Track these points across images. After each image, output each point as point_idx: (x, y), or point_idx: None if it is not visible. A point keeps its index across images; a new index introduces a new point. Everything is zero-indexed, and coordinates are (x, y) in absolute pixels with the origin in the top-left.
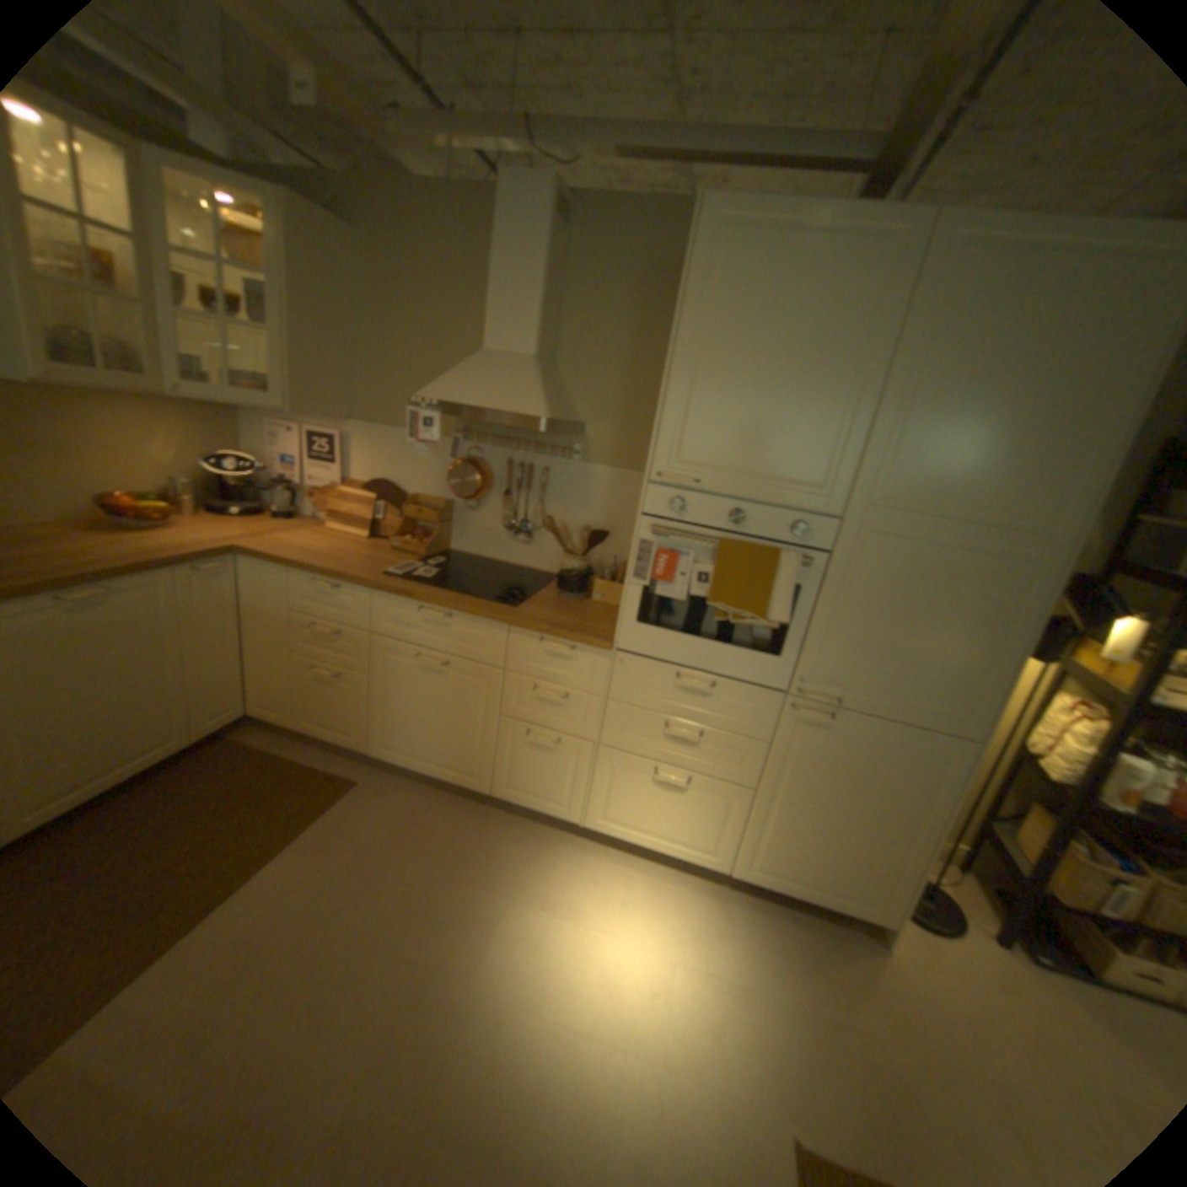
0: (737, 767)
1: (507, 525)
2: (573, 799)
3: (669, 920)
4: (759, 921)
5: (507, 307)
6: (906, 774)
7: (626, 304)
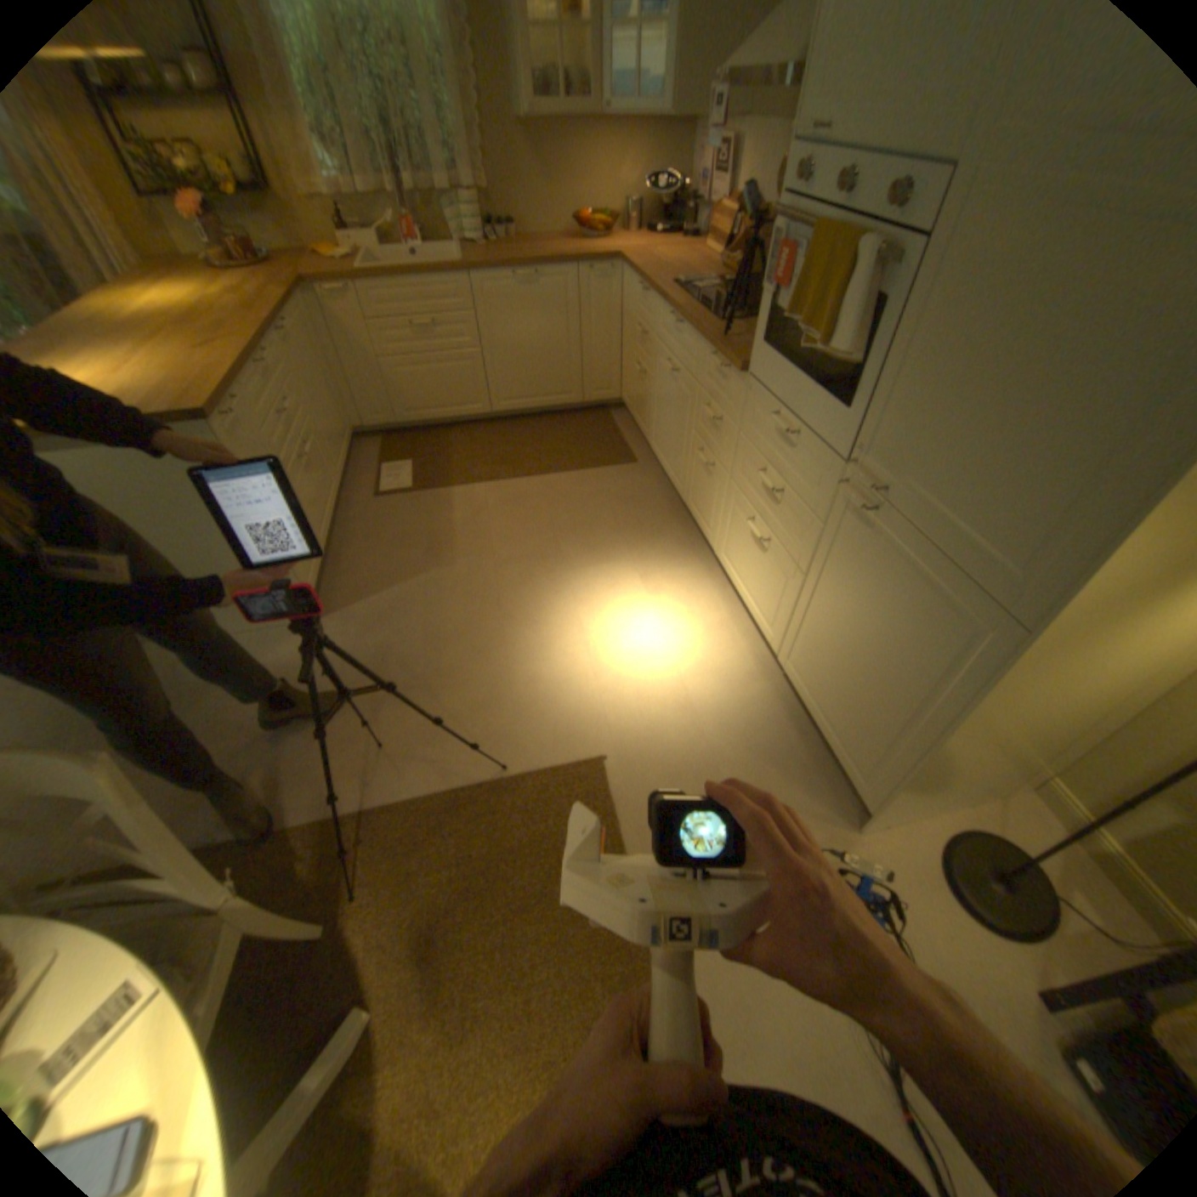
0: (796, 543)
1: None
2: (713, 526)
3: (704, 645)
4: (770, 706)
5: None
6: (921, 630)
7: None
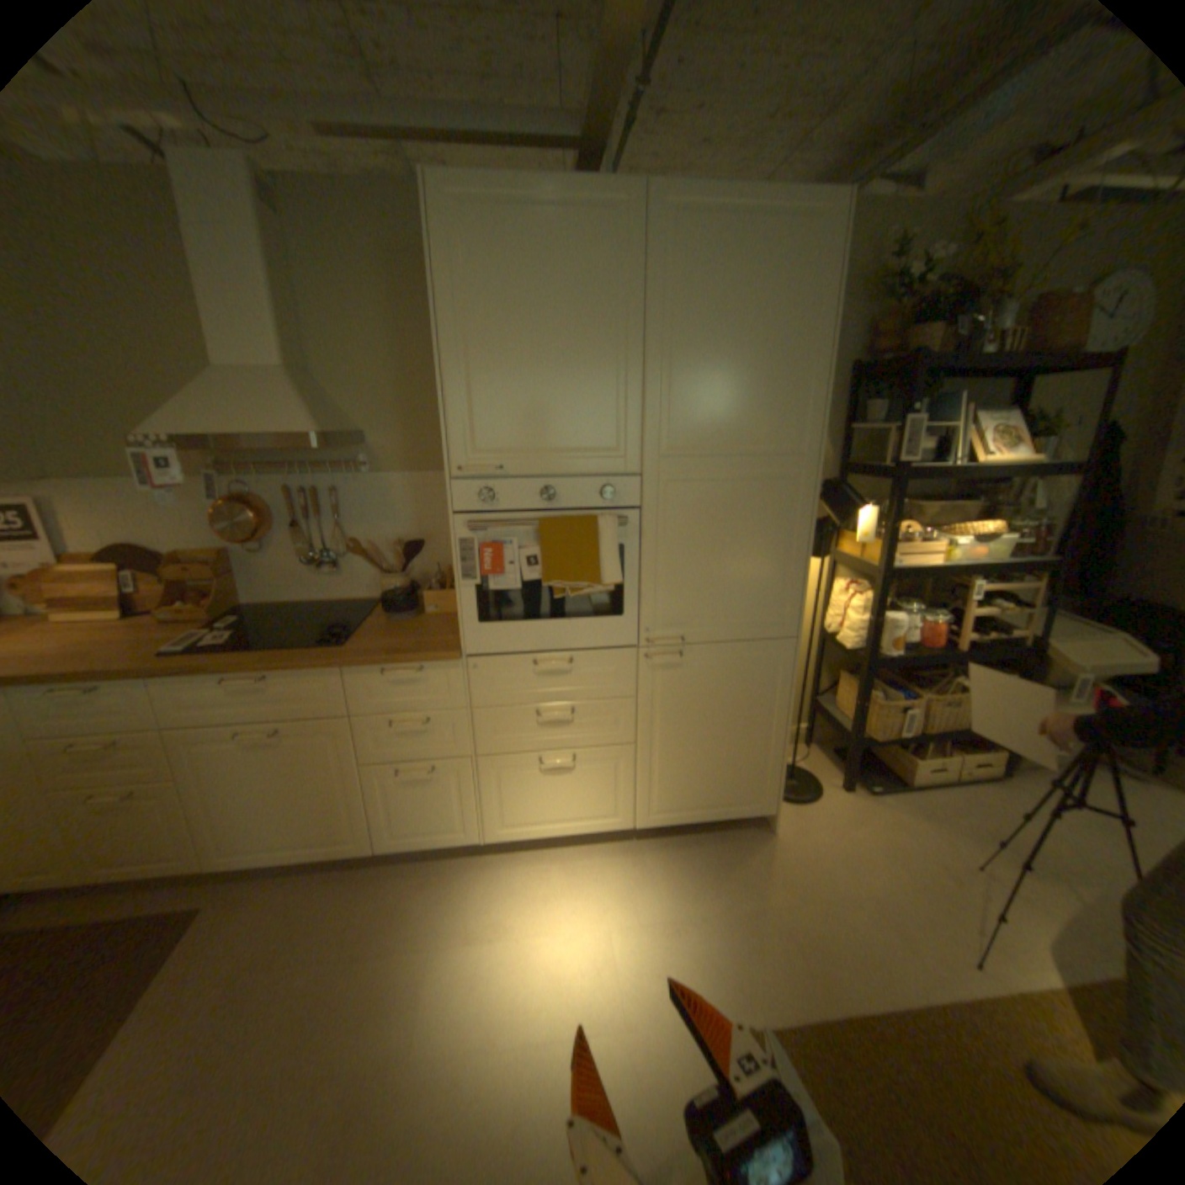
0: (613, 728)
1: (306, 559)
2: (467, 820)
3: (593, 893)
4: (669, 857)
5: (229, 311)
6: (749, 683)
7: (374, 296)
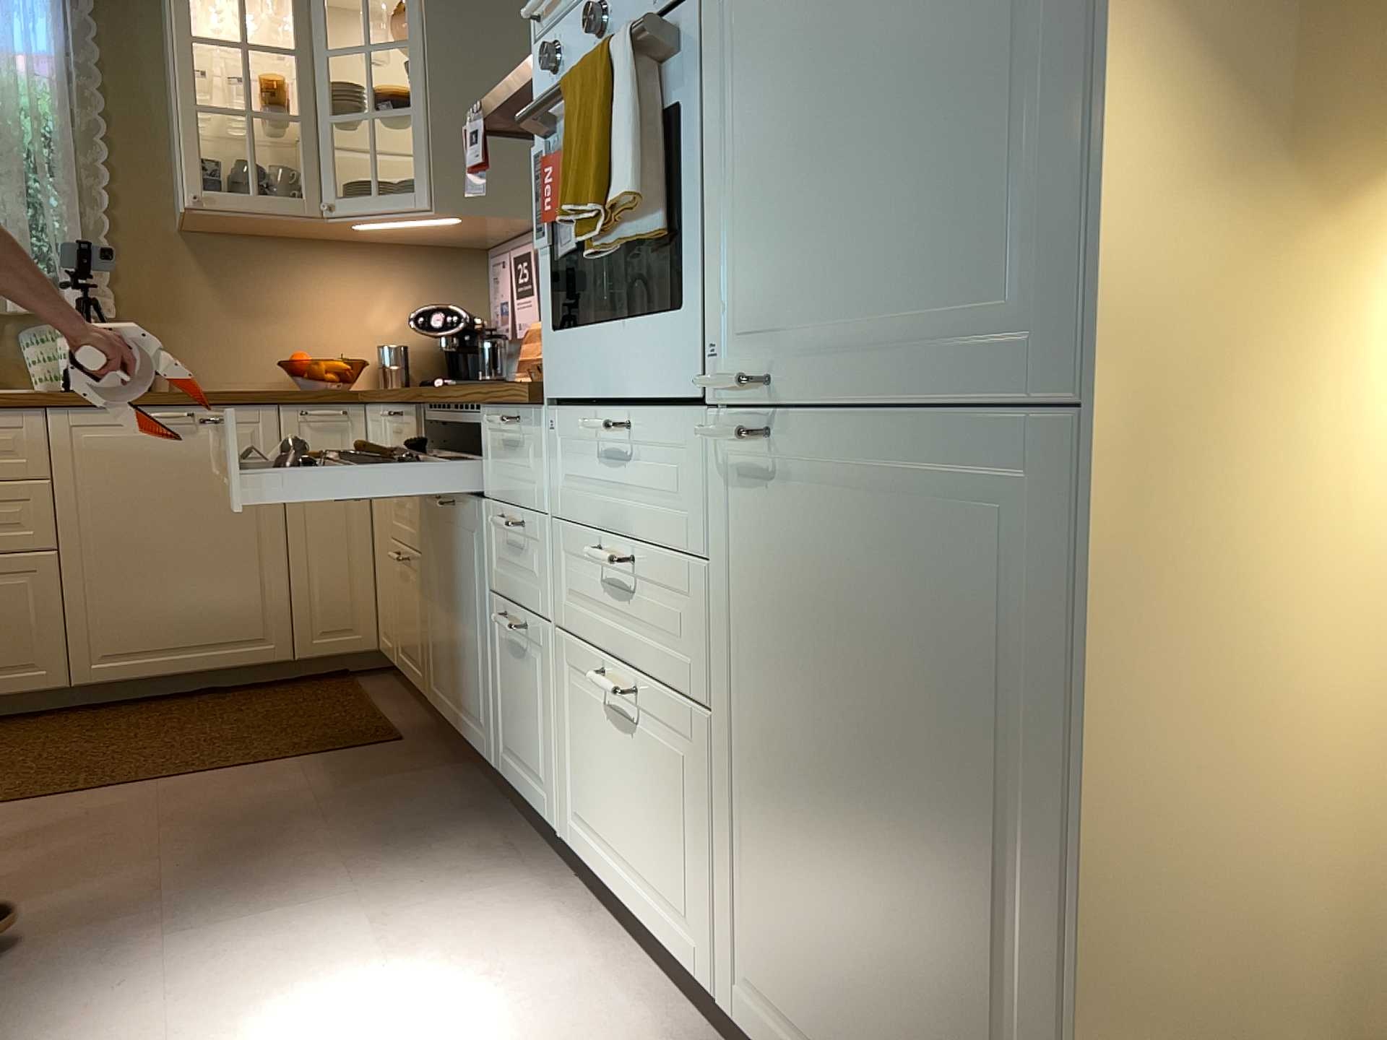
0: (690, 648)
1: None
2: (551, 768)
3: None
4: None
5: None
6: (951, 605)
7: None
